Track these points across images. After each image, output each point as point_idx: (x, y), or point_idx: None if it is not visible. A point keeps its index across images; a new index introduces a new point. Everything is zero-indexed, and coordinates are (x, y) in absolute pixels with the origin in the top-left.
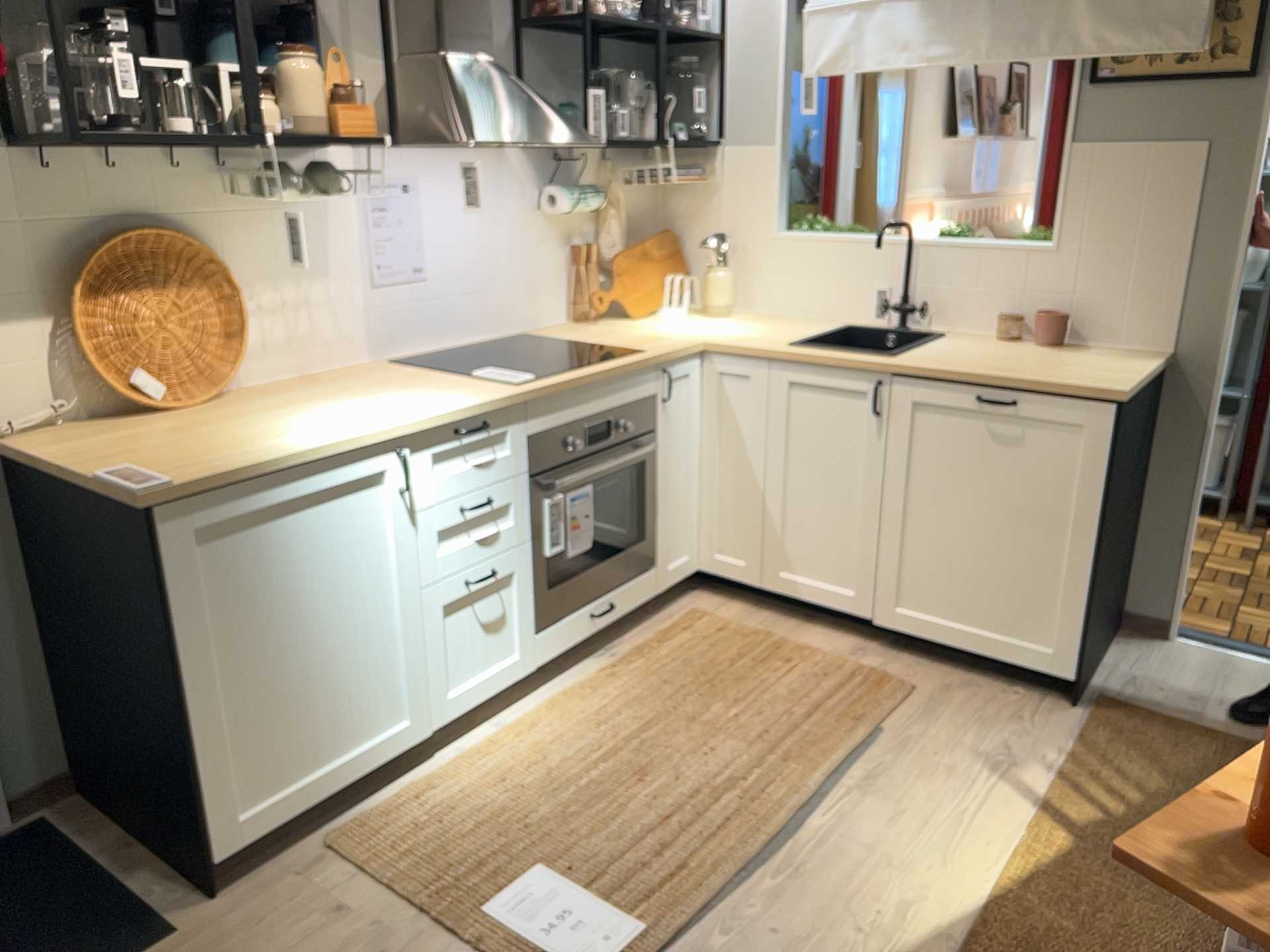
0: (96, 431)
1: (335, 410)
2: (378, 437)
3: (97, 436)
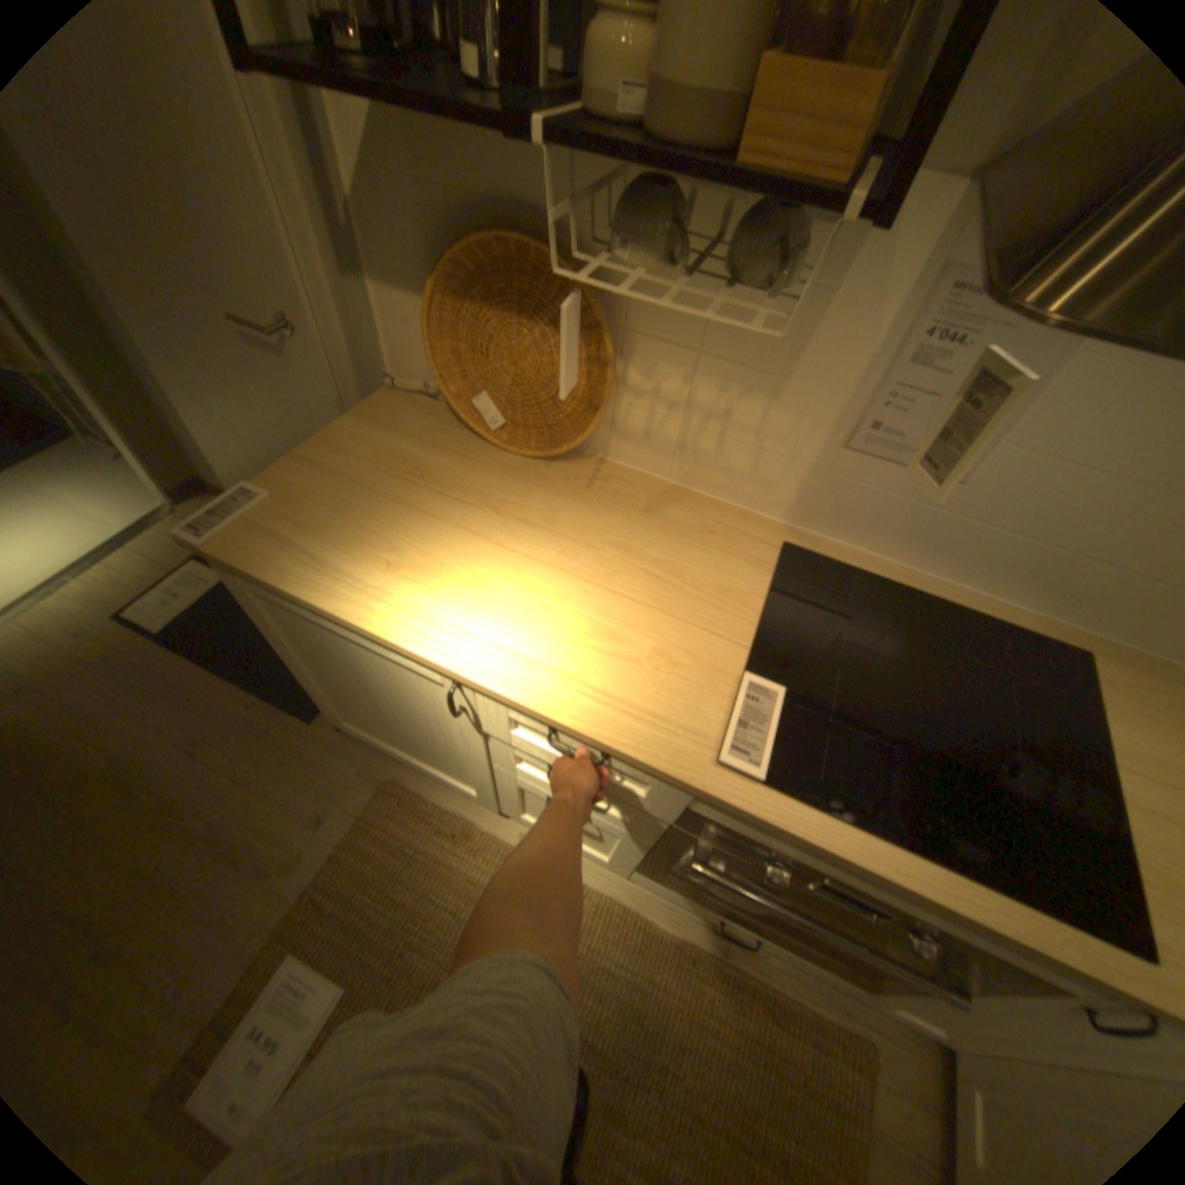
0: (418, 425)
1: (519, 574)
2: (423, 660)
3: (399, 433)
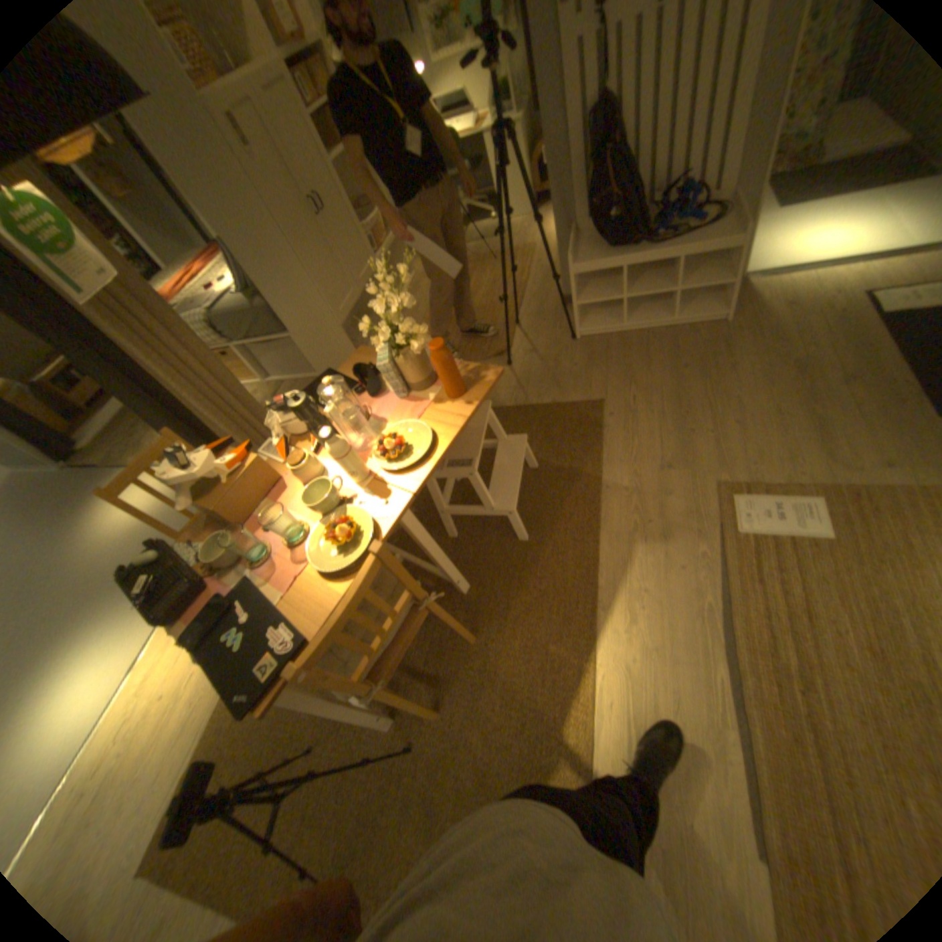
0: None
1: None
2: None
3: None
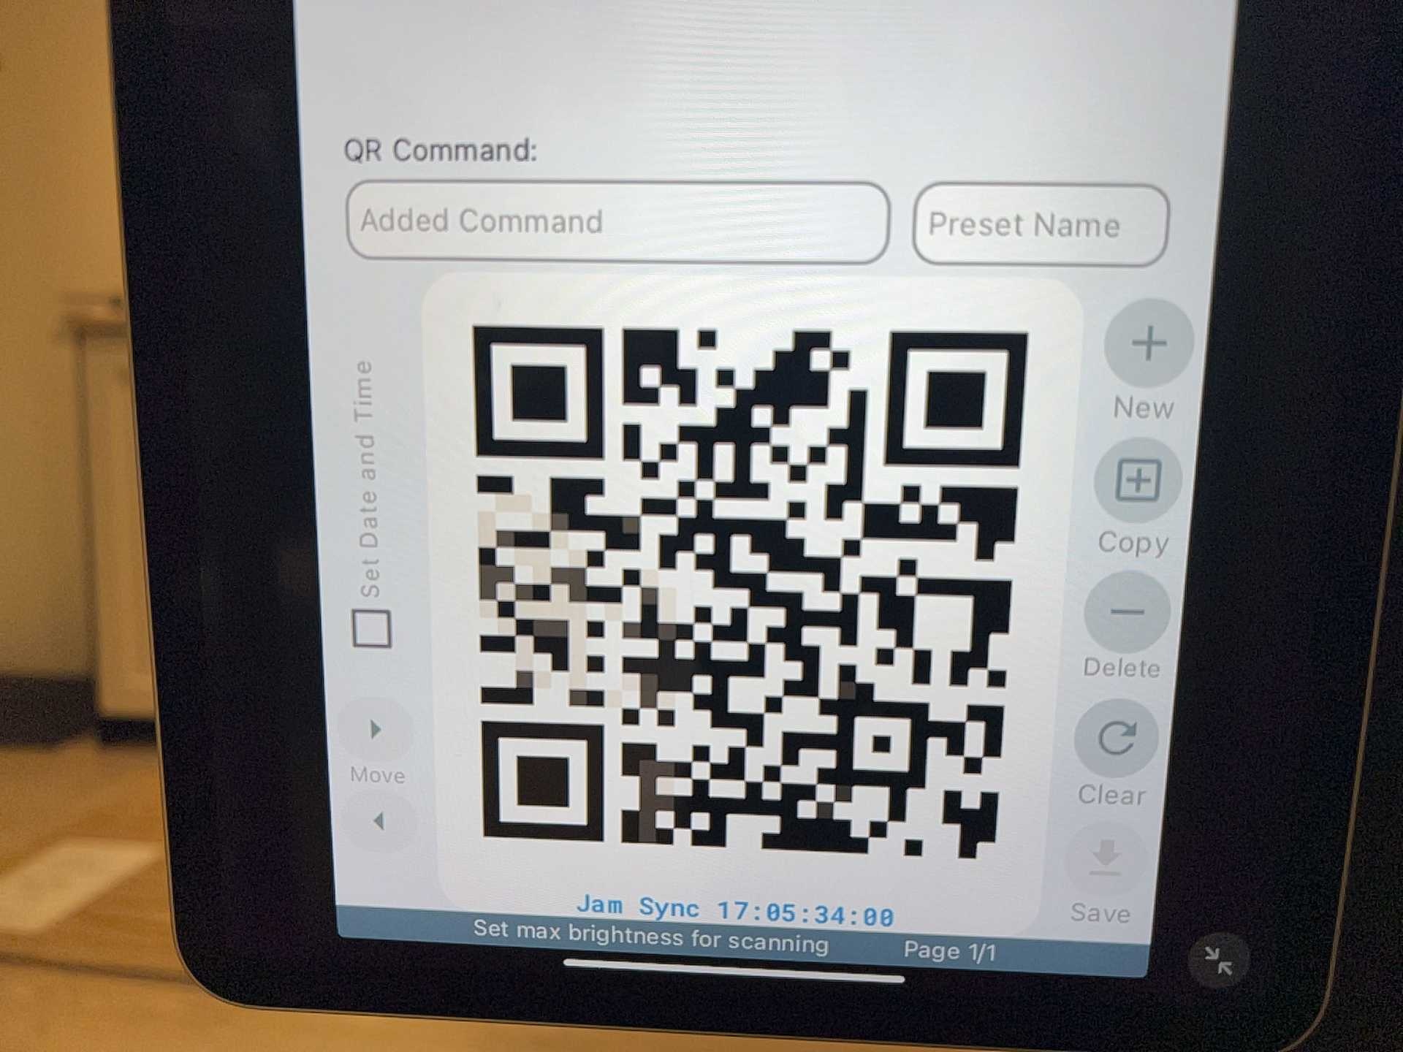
0: None
1: None
2: None
3: None
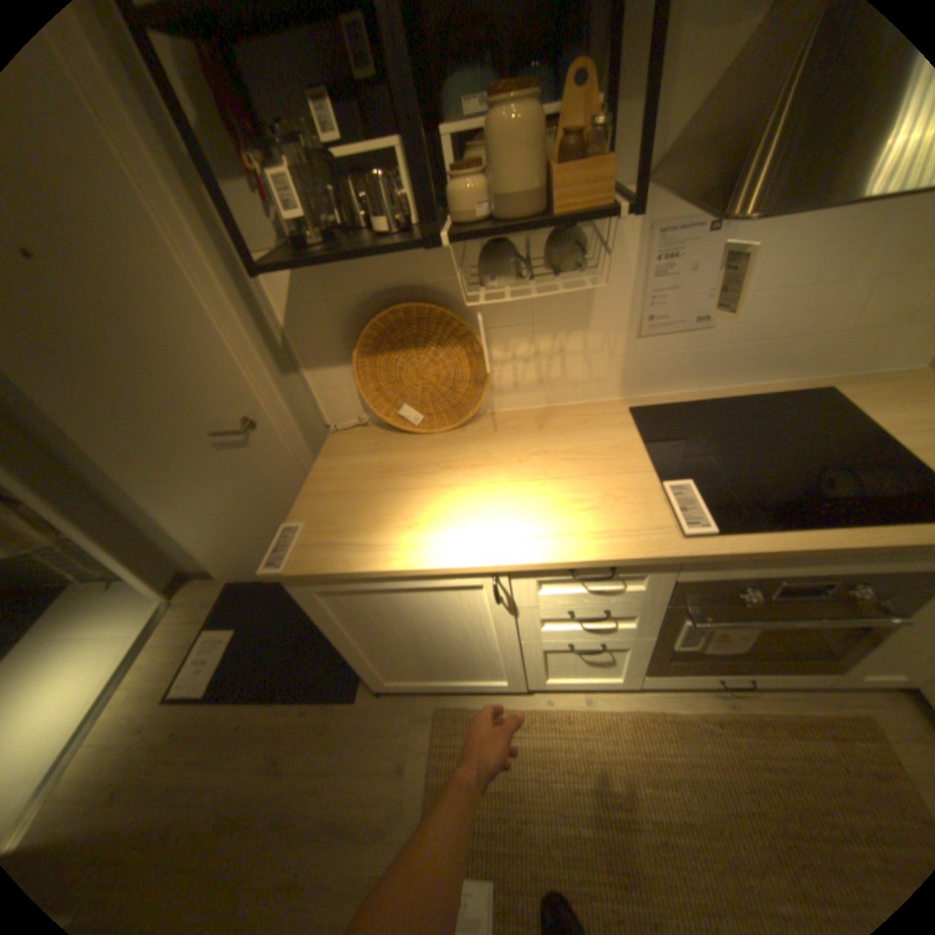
0: (368, 443)
1: (493, 494)
2: (470, 568)
3: (360, 453)
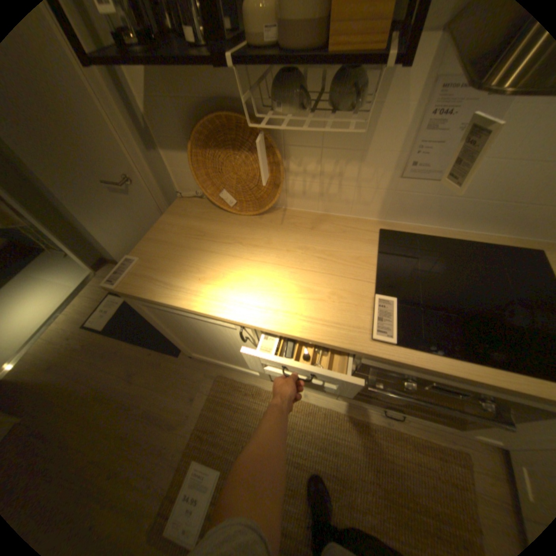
0: (197, 212)
1: (259, 271)
2: (225, 319)
3: (189, 217)
